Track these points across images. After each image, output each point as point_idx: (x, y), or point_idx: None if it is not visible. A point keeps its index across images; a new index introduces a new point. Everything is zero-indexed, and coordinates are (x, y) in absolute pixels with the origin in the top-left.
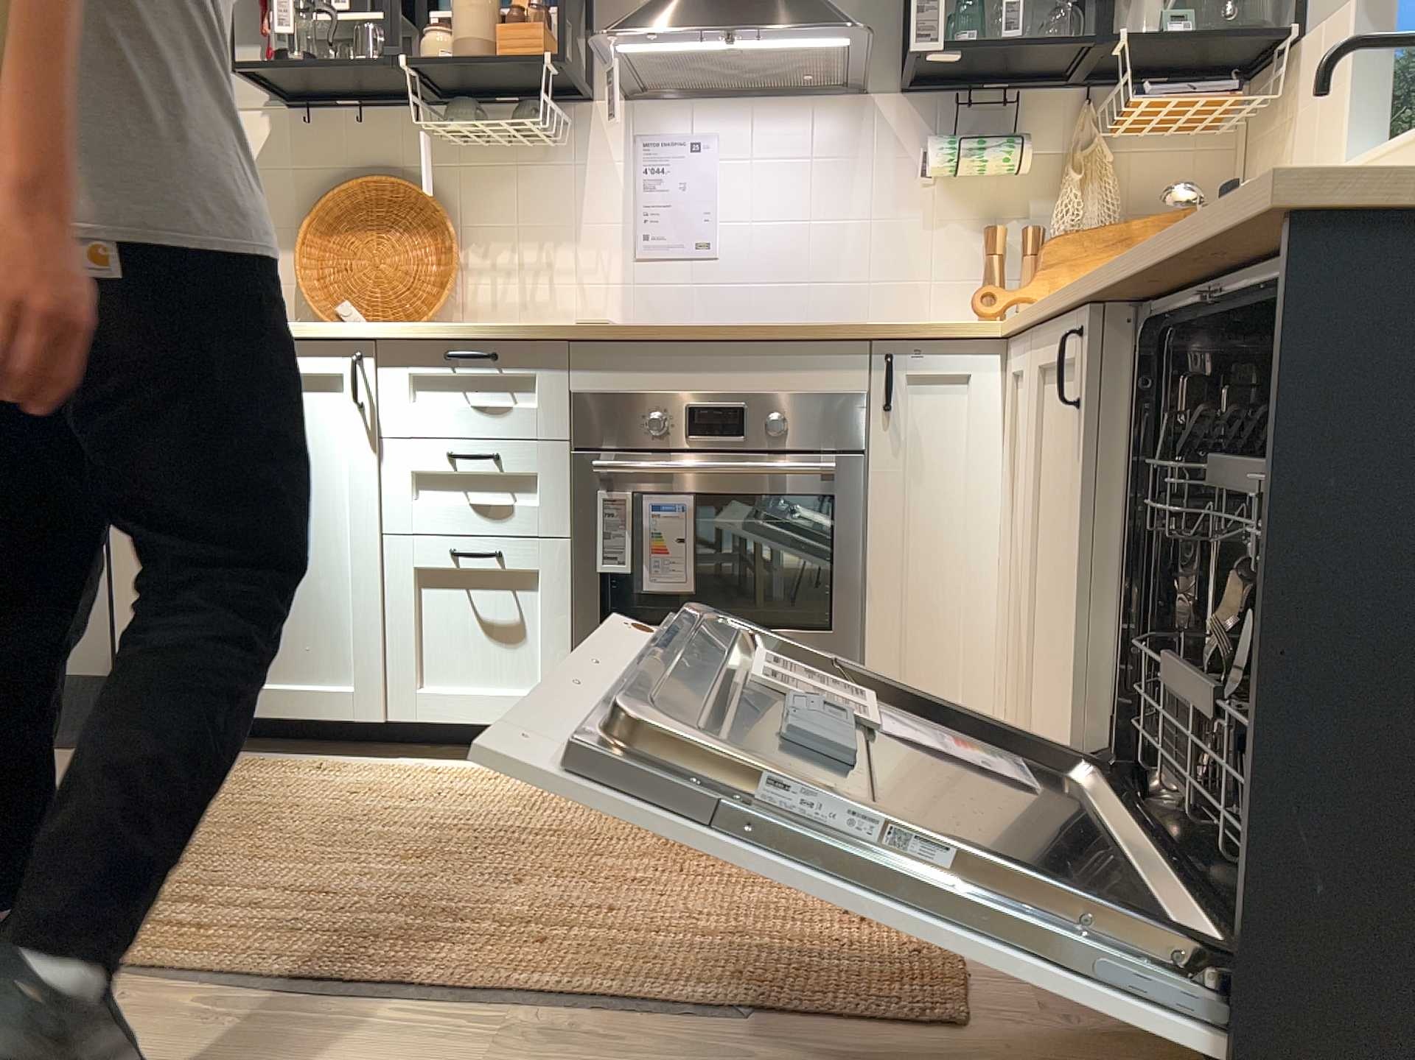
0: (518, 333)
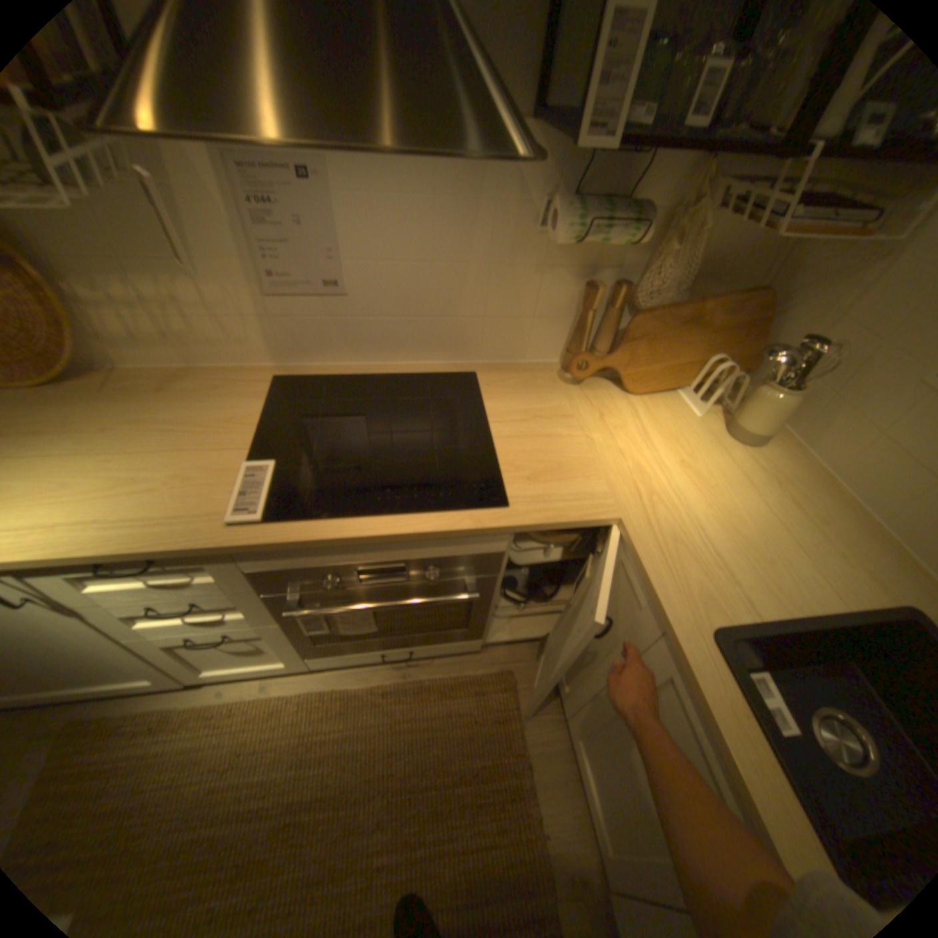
0: (165, 554)
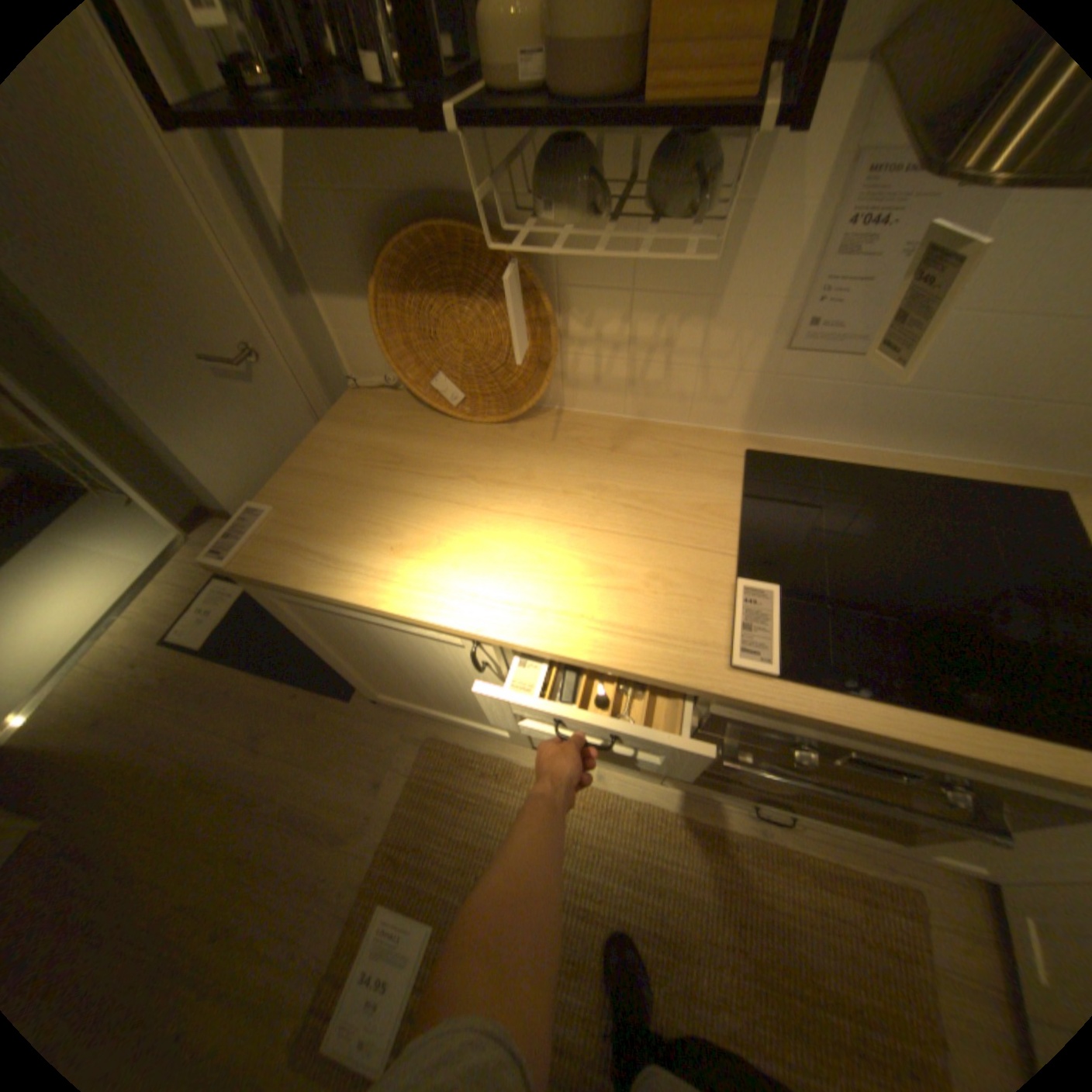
0: (661, 683)
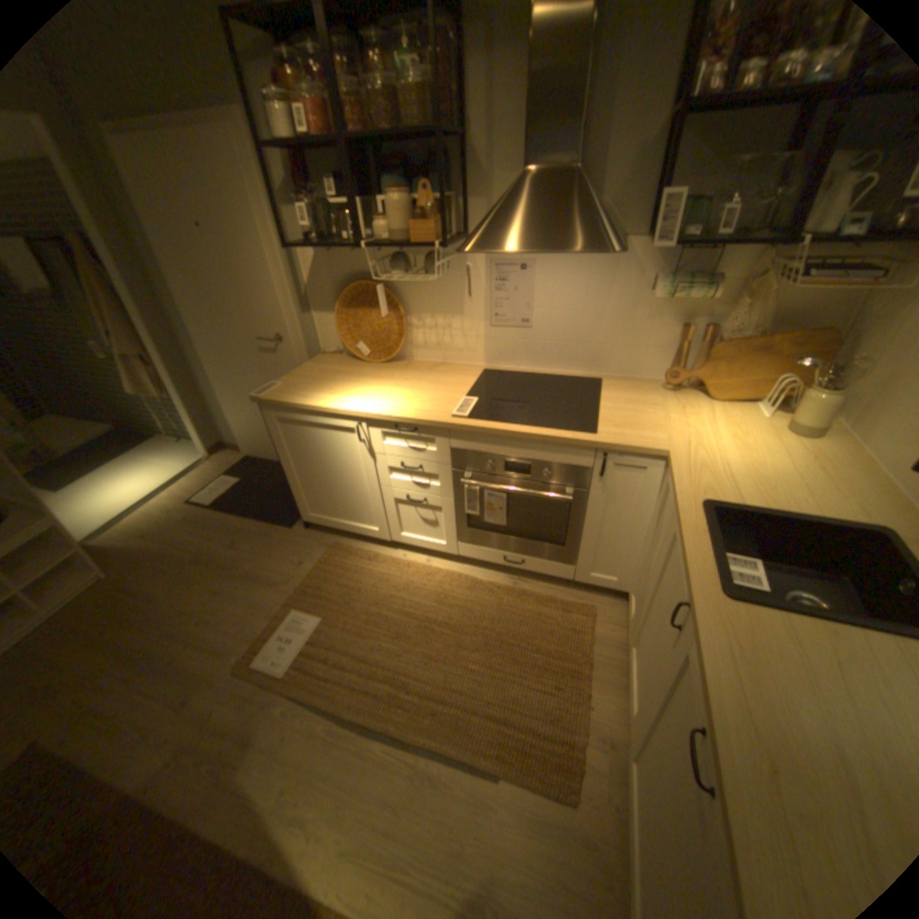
0: (424, 423)
